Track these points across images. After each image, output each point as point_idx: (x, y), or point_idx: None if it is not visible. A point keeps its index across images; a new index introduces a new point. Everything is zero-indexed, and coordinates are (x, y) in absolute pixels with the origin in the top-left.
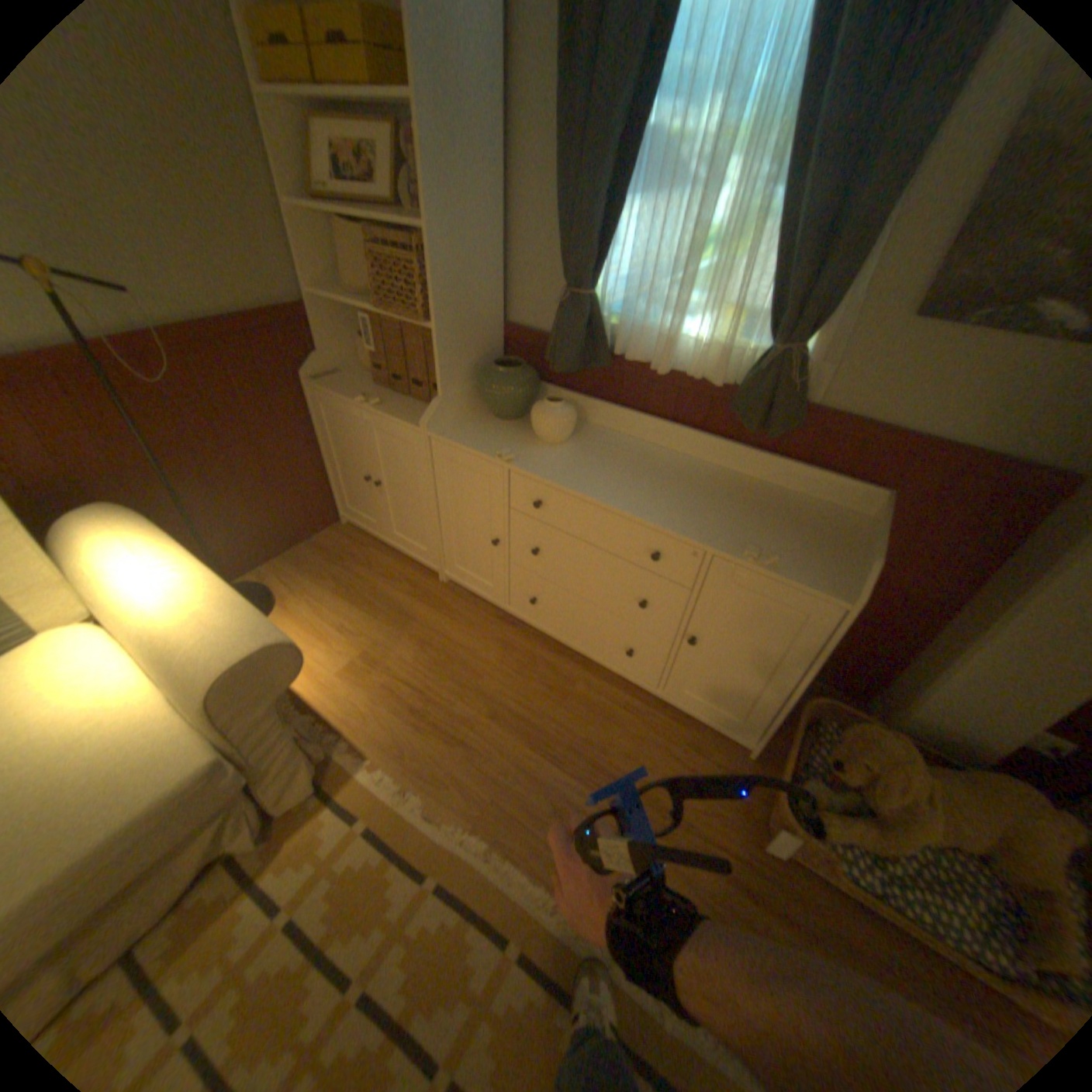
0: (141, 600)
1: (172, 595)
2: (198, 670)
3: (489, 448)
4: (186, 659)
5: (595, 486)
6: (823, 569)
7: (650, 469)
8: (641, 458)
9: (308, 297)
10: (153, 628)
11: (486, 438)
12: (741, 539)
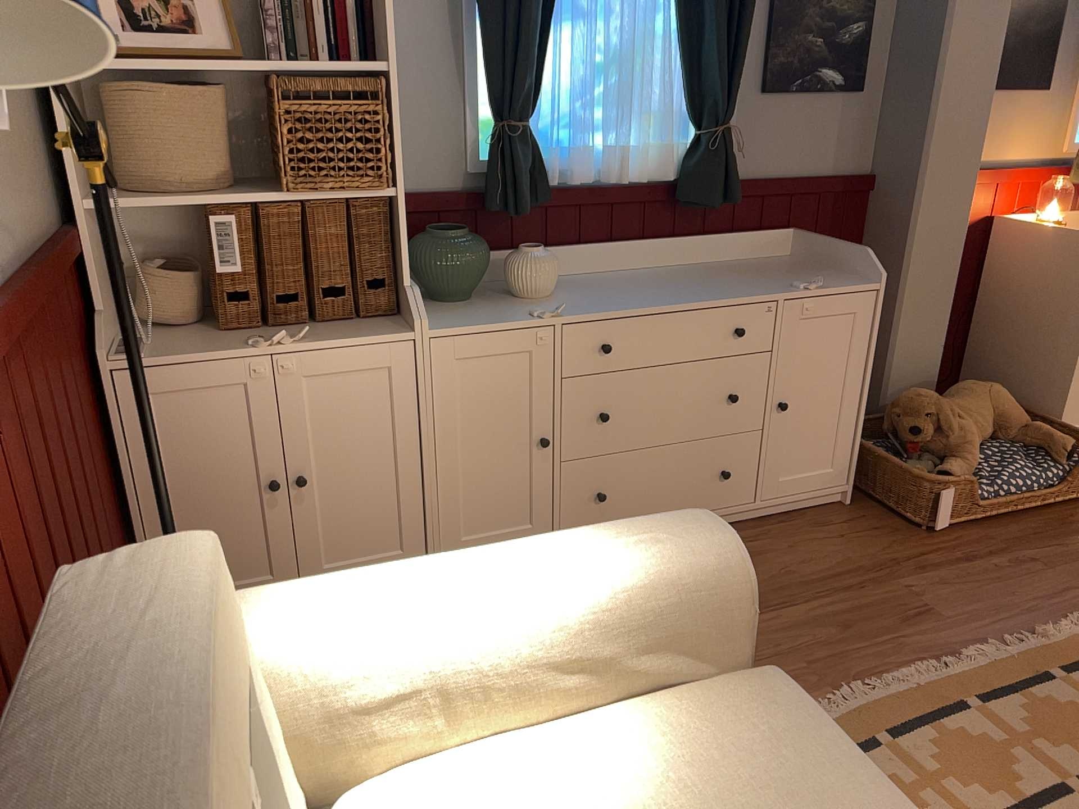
0: (517, 585)
1: (535, 557)
2: (705, 557)
3: (510, 317)
4: (677, 563)
5: (647, 301)
6: (835, 279)
7: (643, 282)
8: (620, 280)
9: (85, 219)
10: (588, 583)
11: (486, 314)
12: (779, 285)
